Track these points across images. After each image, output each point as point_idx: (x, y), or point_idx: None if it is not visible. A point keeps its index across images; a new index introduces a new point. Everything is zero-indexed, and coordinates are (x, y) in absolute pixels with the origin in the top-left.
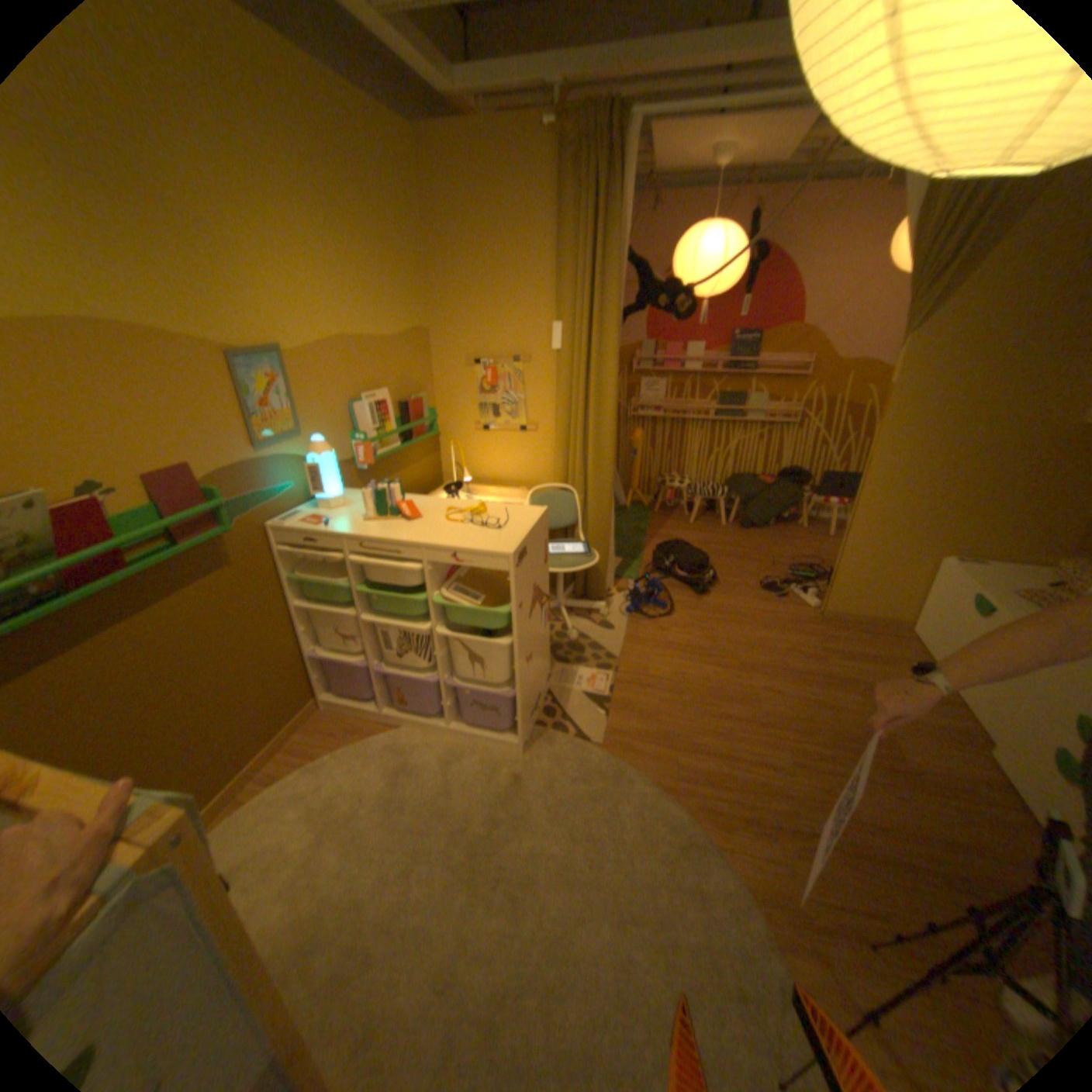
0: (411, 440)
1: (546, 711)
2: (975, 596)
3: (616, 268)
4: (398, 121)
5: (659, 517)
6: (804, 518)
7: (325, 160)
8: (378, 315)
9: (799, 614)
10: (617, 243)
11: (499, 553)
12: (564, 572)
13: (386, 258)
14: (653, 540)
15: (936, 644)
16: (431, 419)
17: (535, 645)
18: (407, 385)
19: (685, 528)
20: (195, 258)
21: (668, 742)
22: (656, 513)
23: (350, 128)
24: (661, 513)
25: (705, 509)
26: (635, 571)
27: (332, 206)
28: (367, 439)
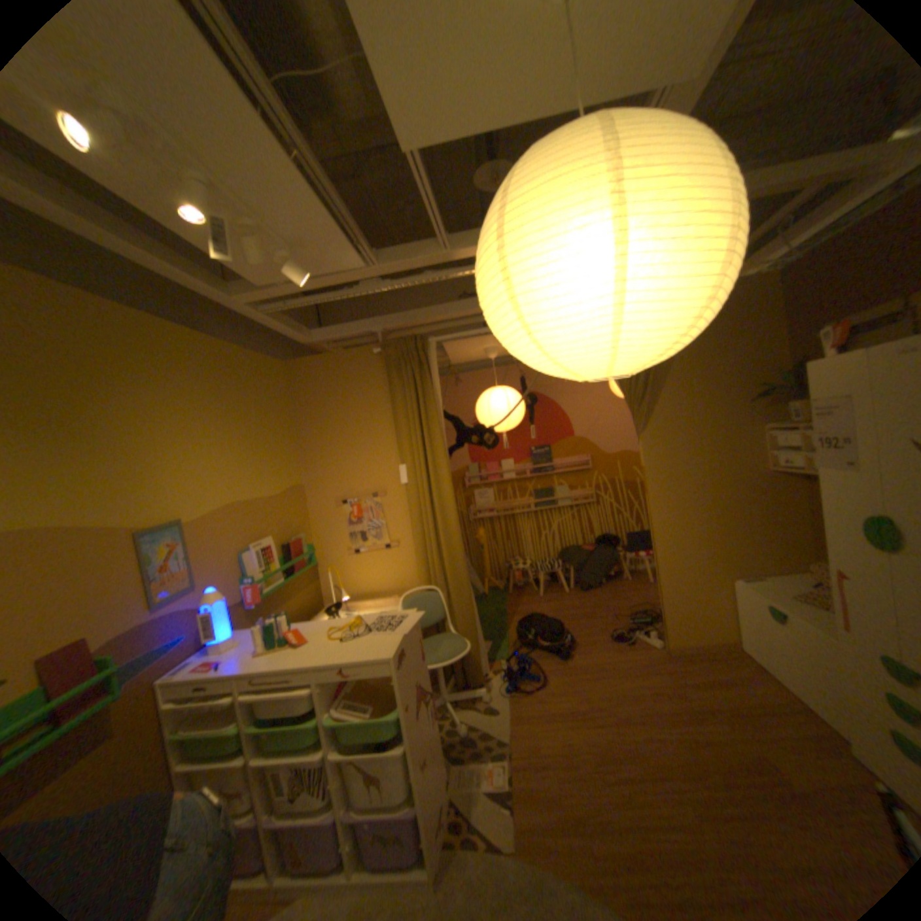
0: (294, 573)
1: (452, 827)
2: (768, 608)
3: (438, 425)
4: (277, 361)
5: (515, 596)
6: (627, 573)
7: (225, 390)
8: (264, 481)
9: (651, 658)
10: (435, 410)
11: (380, 660)
12: (443, 665)
13: (270, 442)
14: (515, 617)
15: (764, 658)
16: (311, 552)
17: (428, 749)
18: (289, 529)
19: (538, 601)
20: (120, 468)
21: (578, 829)
22: (512, 593)
23: (243, 370)
24: (516, 593)
25: (550, 581)
26: (506, 650)
27: (230, 416)
28: (255, 580)
